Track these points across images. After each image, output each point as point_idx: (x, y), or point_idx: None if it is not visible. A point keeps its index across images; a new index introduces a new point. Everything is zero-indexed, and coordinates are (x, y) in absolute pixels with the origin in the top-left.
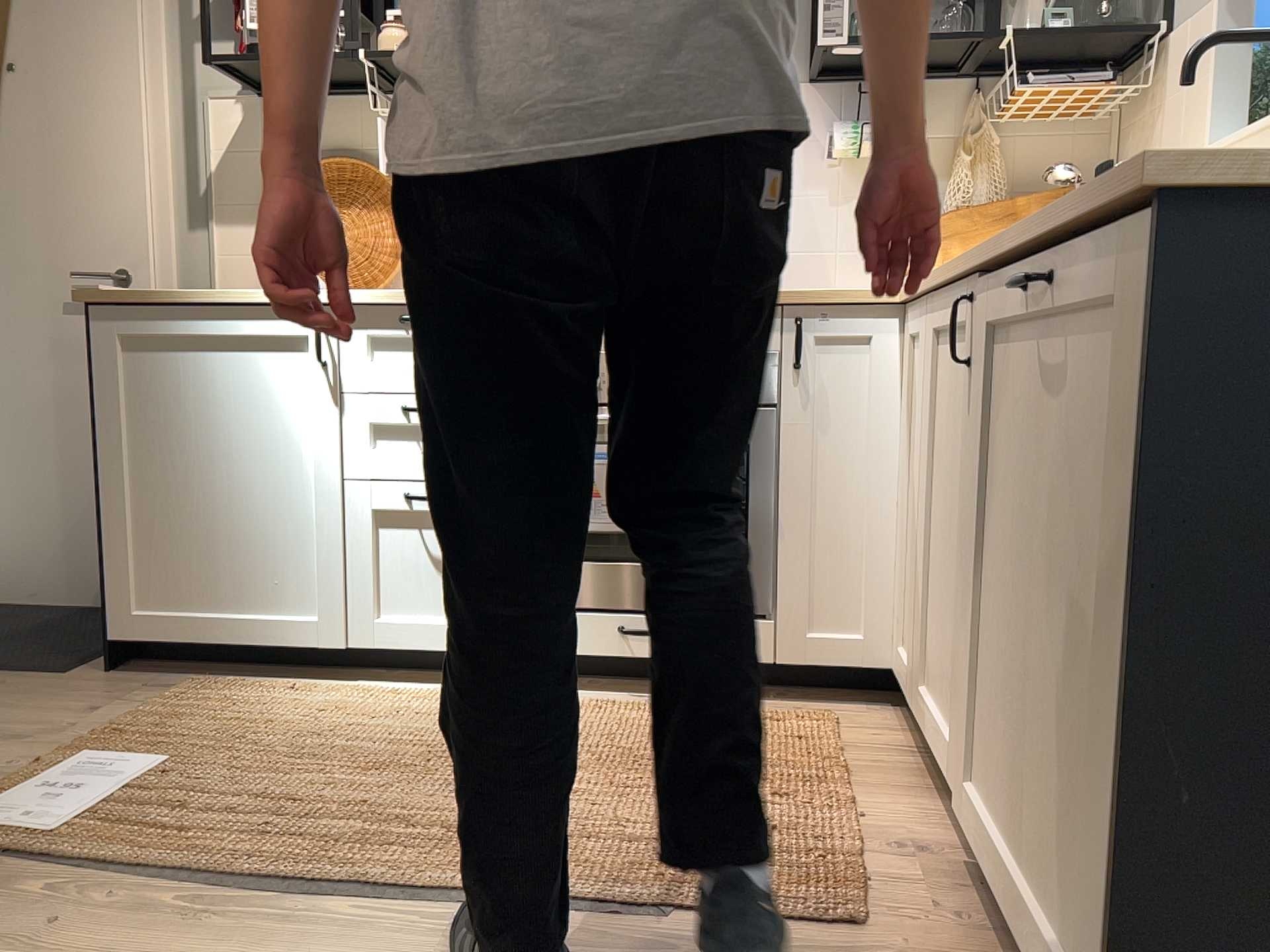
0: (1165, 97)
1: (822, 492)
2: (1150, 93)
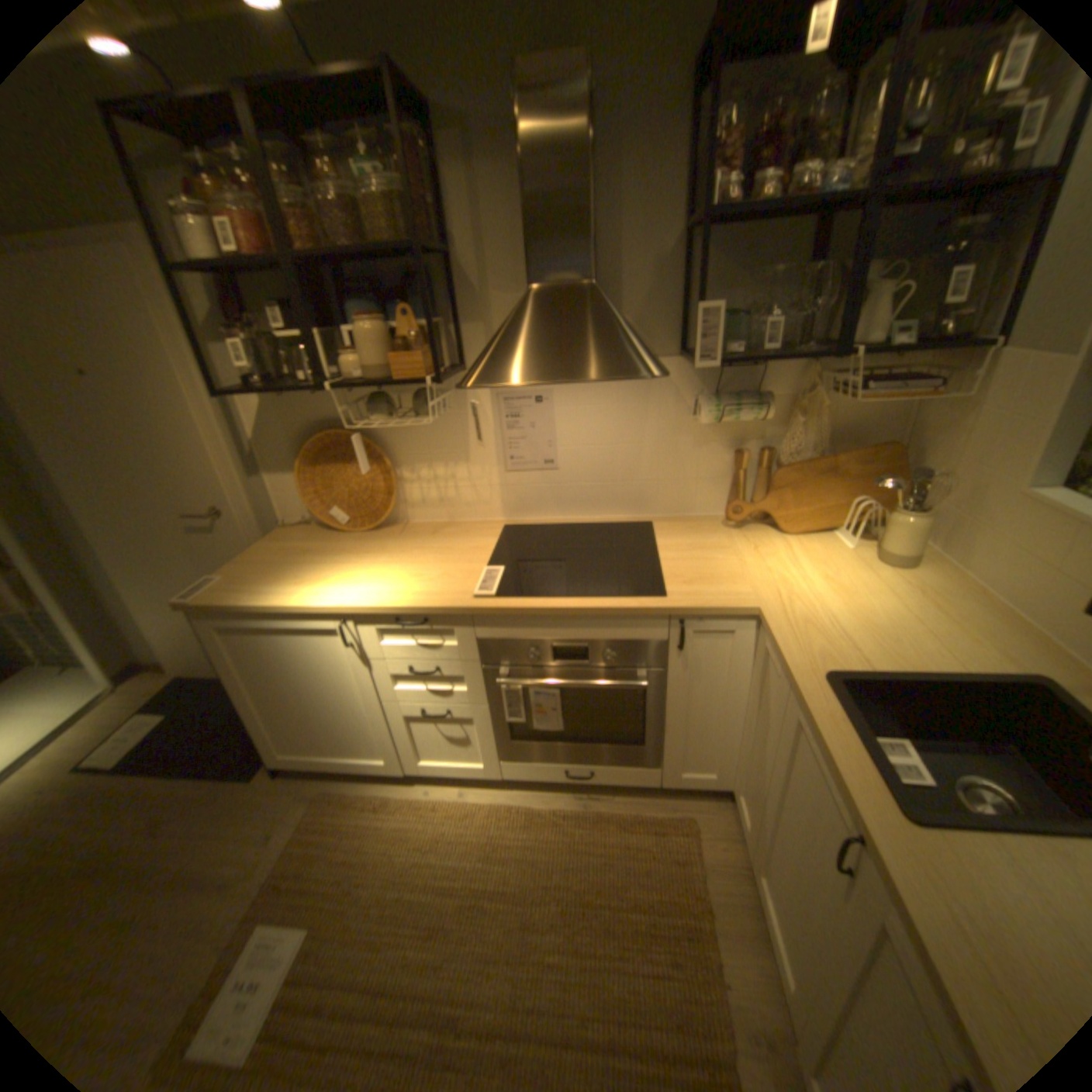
0: (990, 402)
1: (691, 710)
2: (976, 396)
